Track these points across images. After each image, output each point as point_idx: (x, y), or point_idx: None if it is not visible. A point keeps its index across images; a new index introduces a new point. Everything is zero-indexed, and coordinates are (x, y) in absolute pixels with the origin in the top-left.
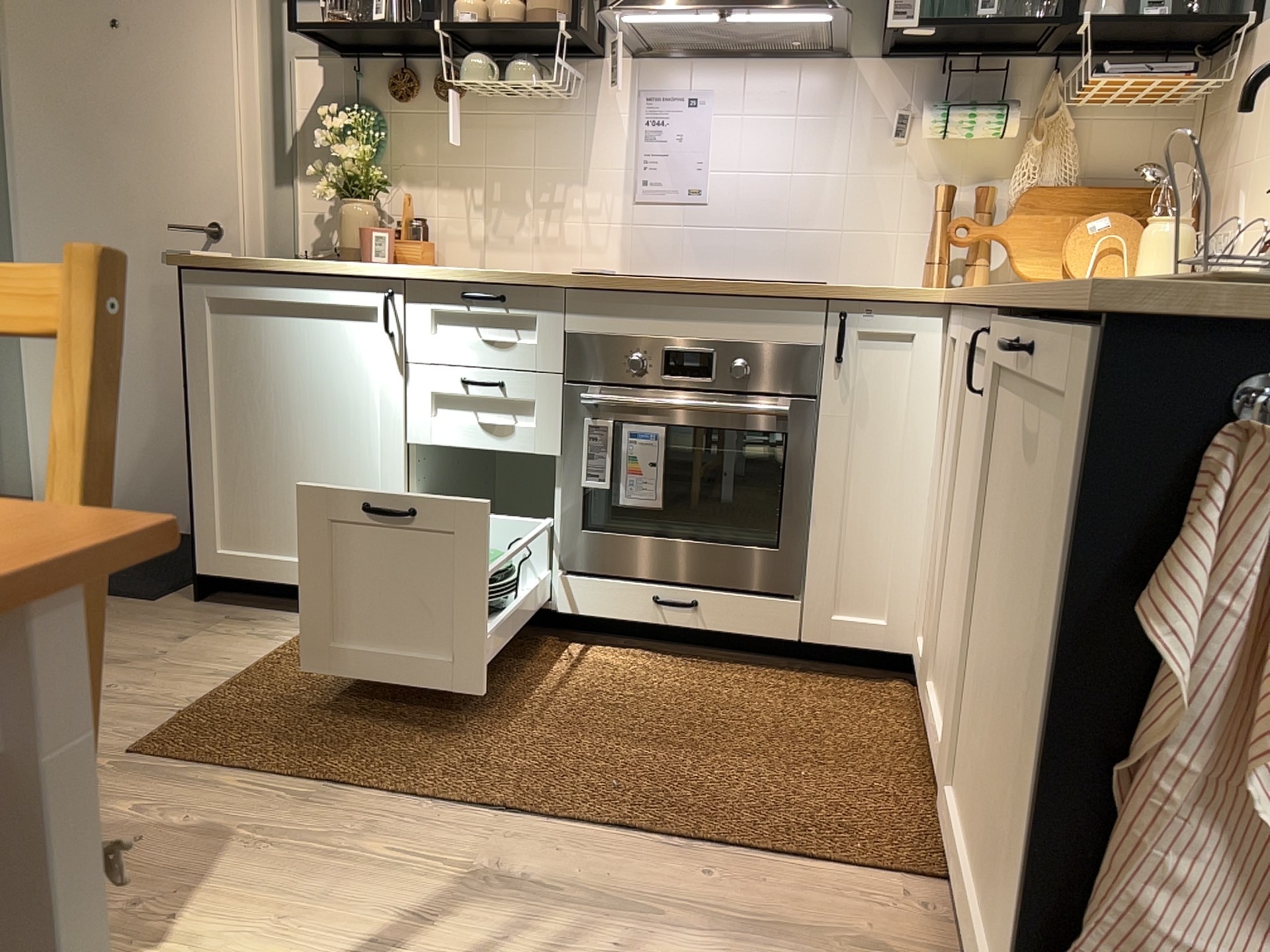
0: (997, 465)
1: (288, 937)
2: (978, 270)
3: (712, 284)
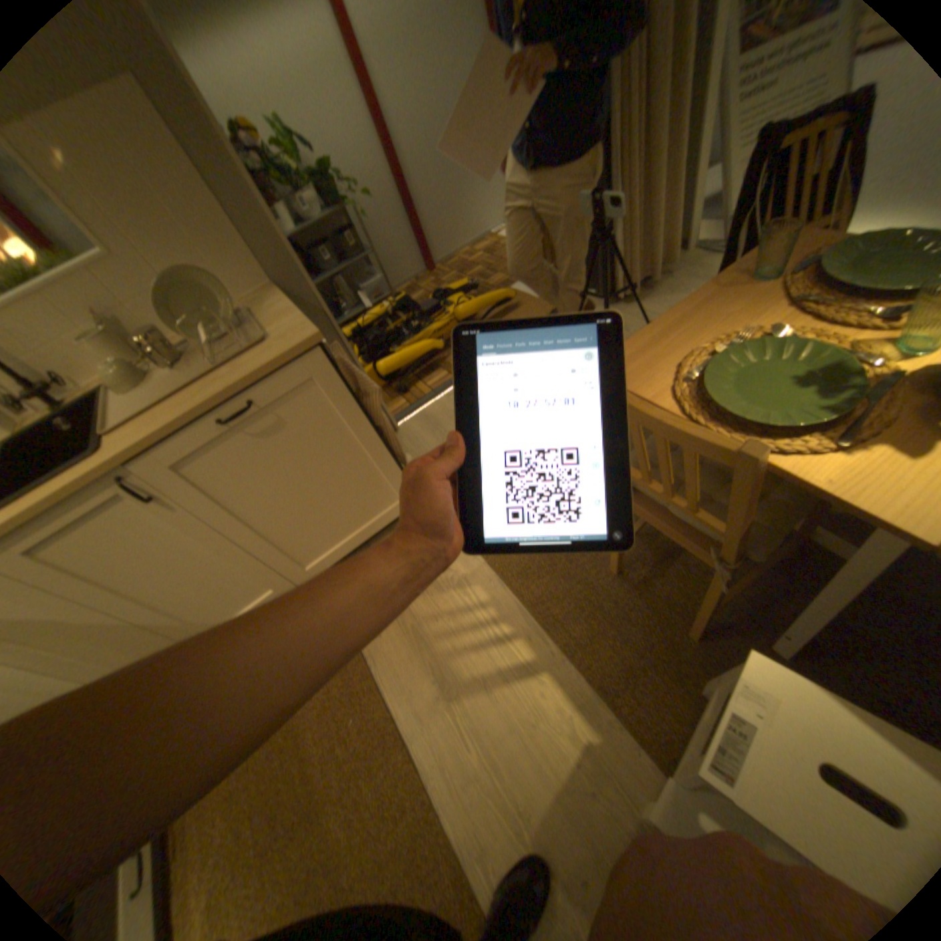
0: (222, 481)
1: (538, 716)
2: None
3: None
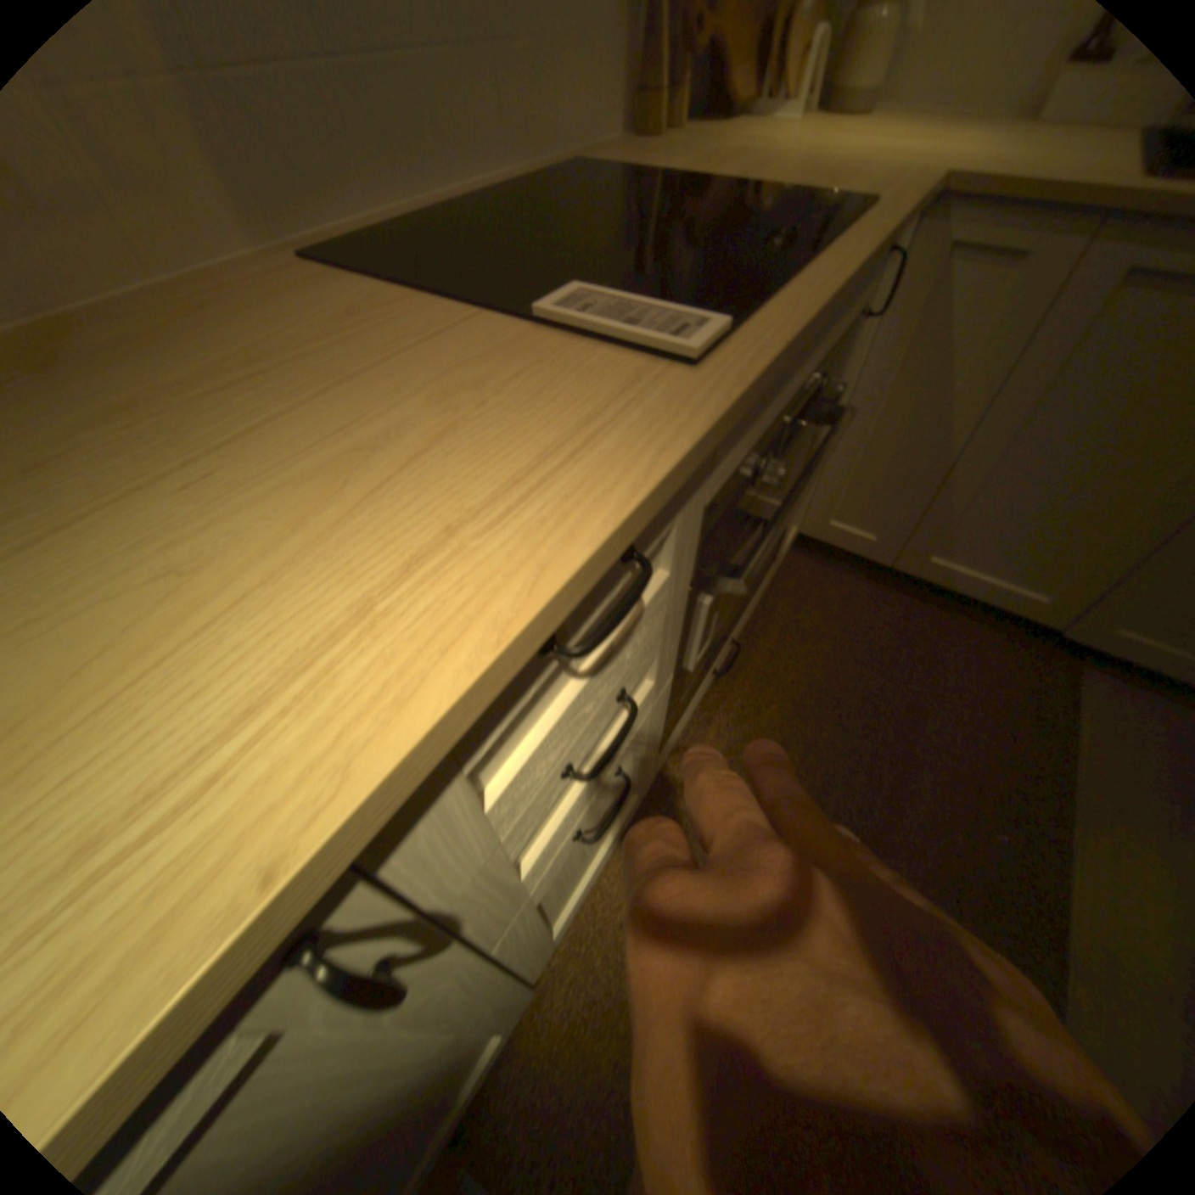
0: None
1: None
2: (683, 89)
3: (851, 264)
